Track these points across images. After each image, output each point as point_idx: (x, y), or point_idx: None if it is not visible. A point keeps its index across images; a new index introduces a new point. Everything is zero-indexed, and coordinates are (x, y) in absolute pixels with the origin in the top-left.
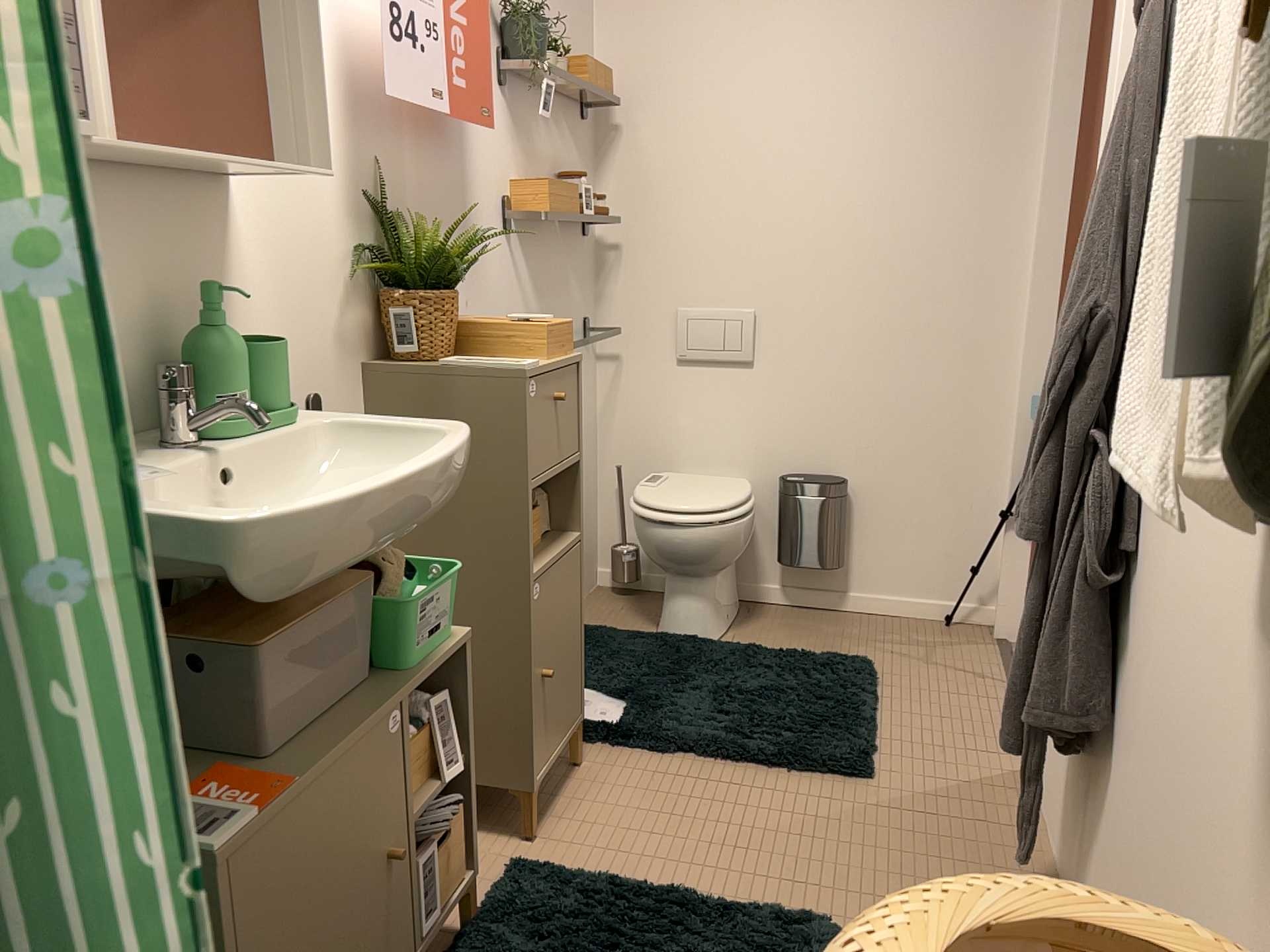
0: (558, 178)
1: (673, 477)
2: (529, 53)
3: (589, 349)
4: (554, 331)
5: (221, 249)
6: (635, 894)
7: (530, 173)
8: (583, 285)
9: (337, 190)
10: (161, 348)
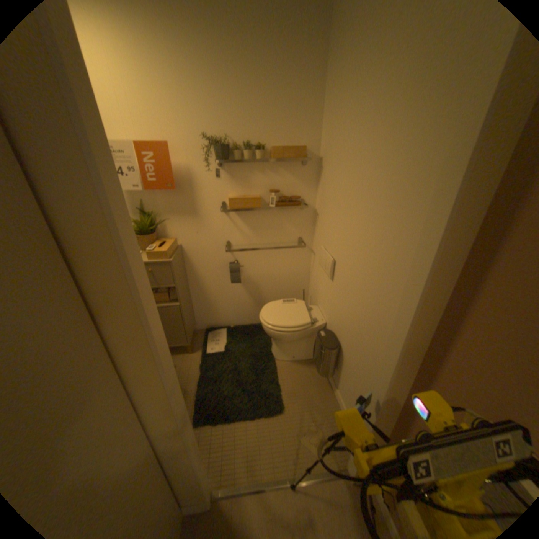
0: (273, 190)
1: (298, 304)
2: (216, 156)
3: (303, 248)
4: (152, 254)
5: None
6: None
7: (245, 192)
8: (298, 227)
9: None
10: None
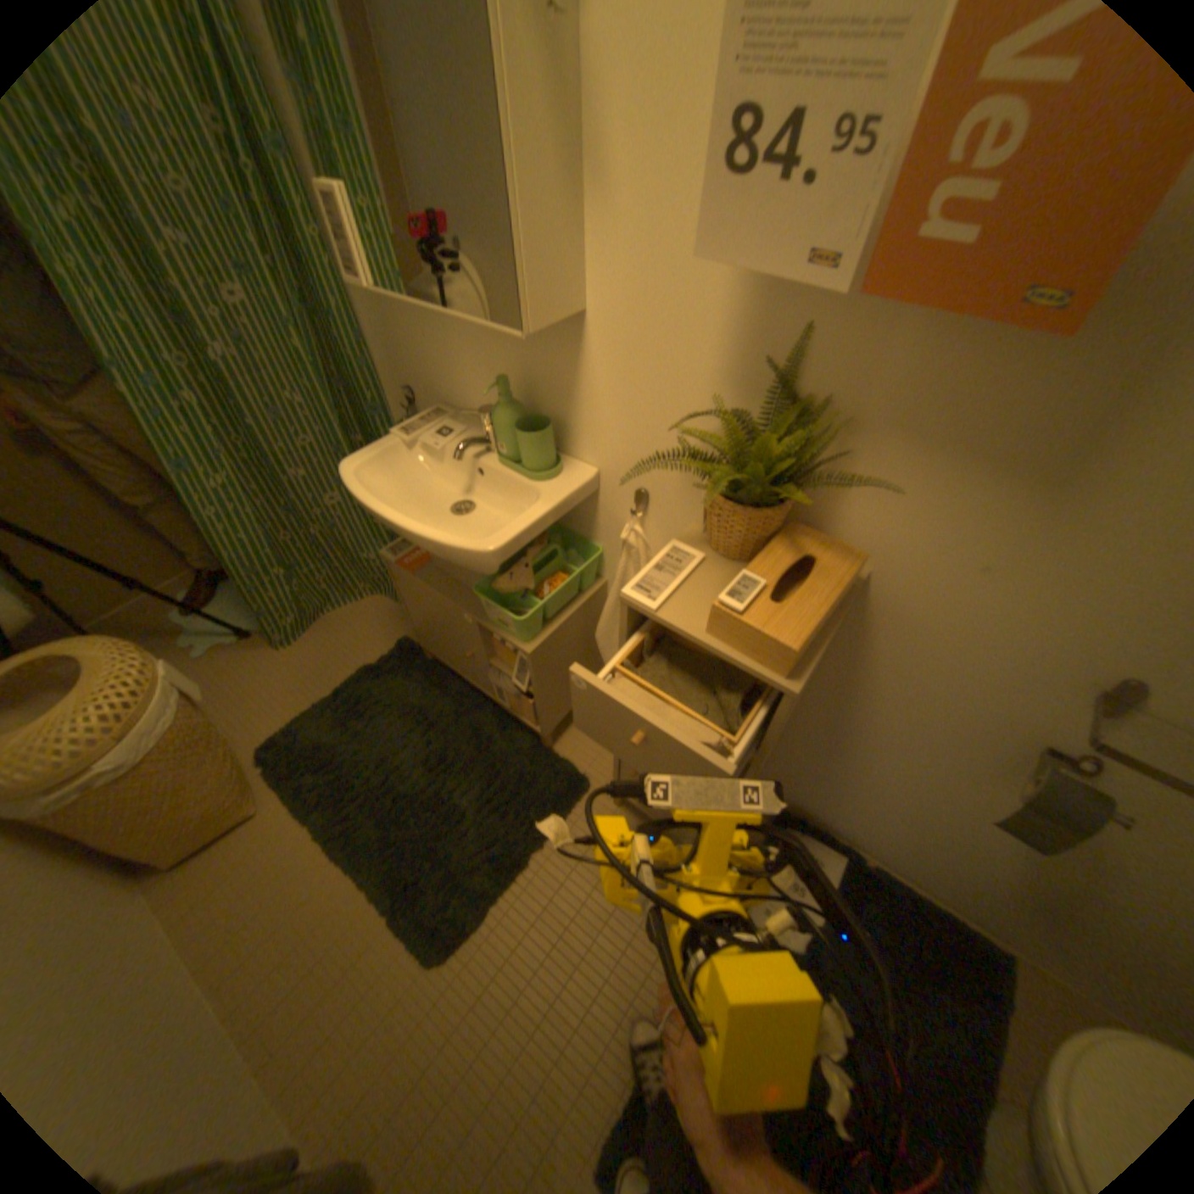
0: None
1: None
2: None
3: None
4: (732, 622)
5: (569, 357)
6: (528, 839)
7: None
8: None
9: (714, 342)
10: (526, 399)
